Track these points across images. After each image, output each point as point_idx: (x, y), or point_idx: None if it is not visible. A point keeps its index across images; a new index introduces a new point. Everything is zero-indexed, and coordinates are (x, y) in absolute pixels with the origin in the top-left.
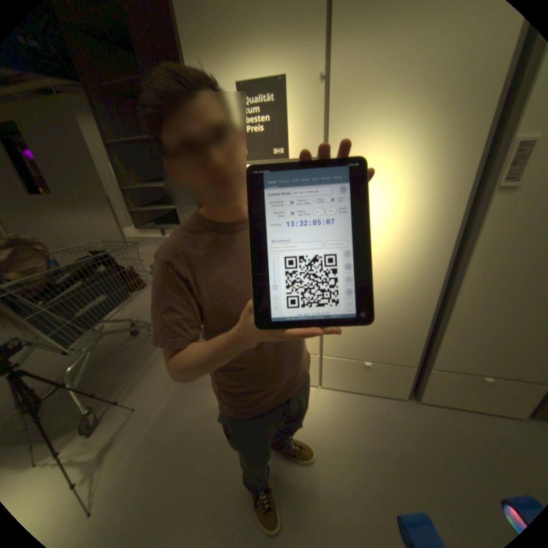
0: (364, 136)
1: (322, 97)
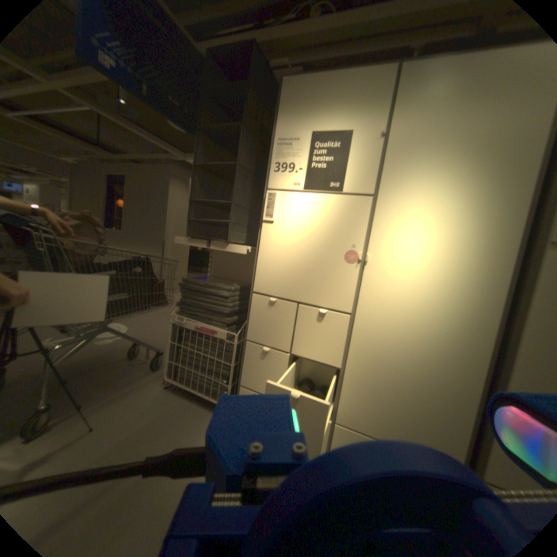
0: (413, 182)
1: (380, 149)
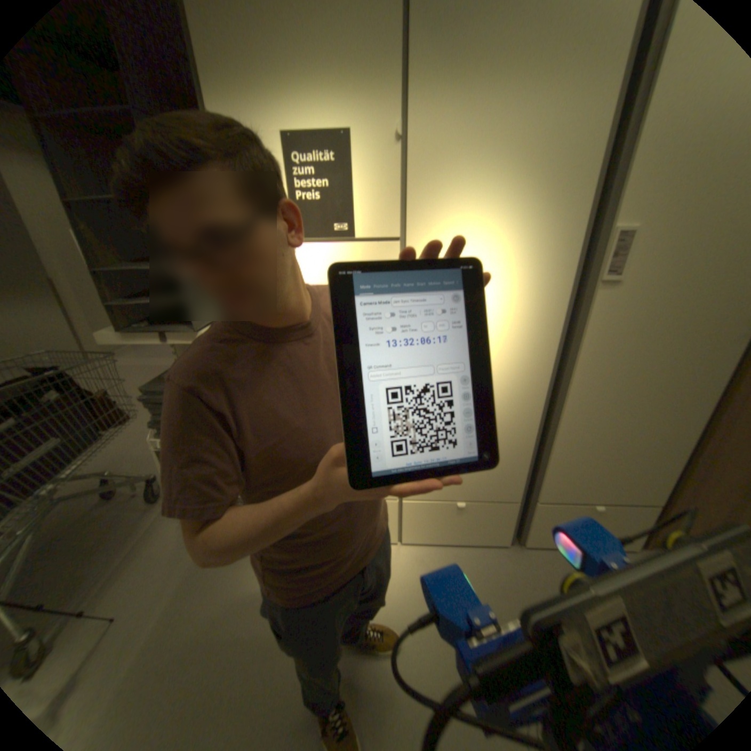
0: (451, 214)
1: (399, 161)
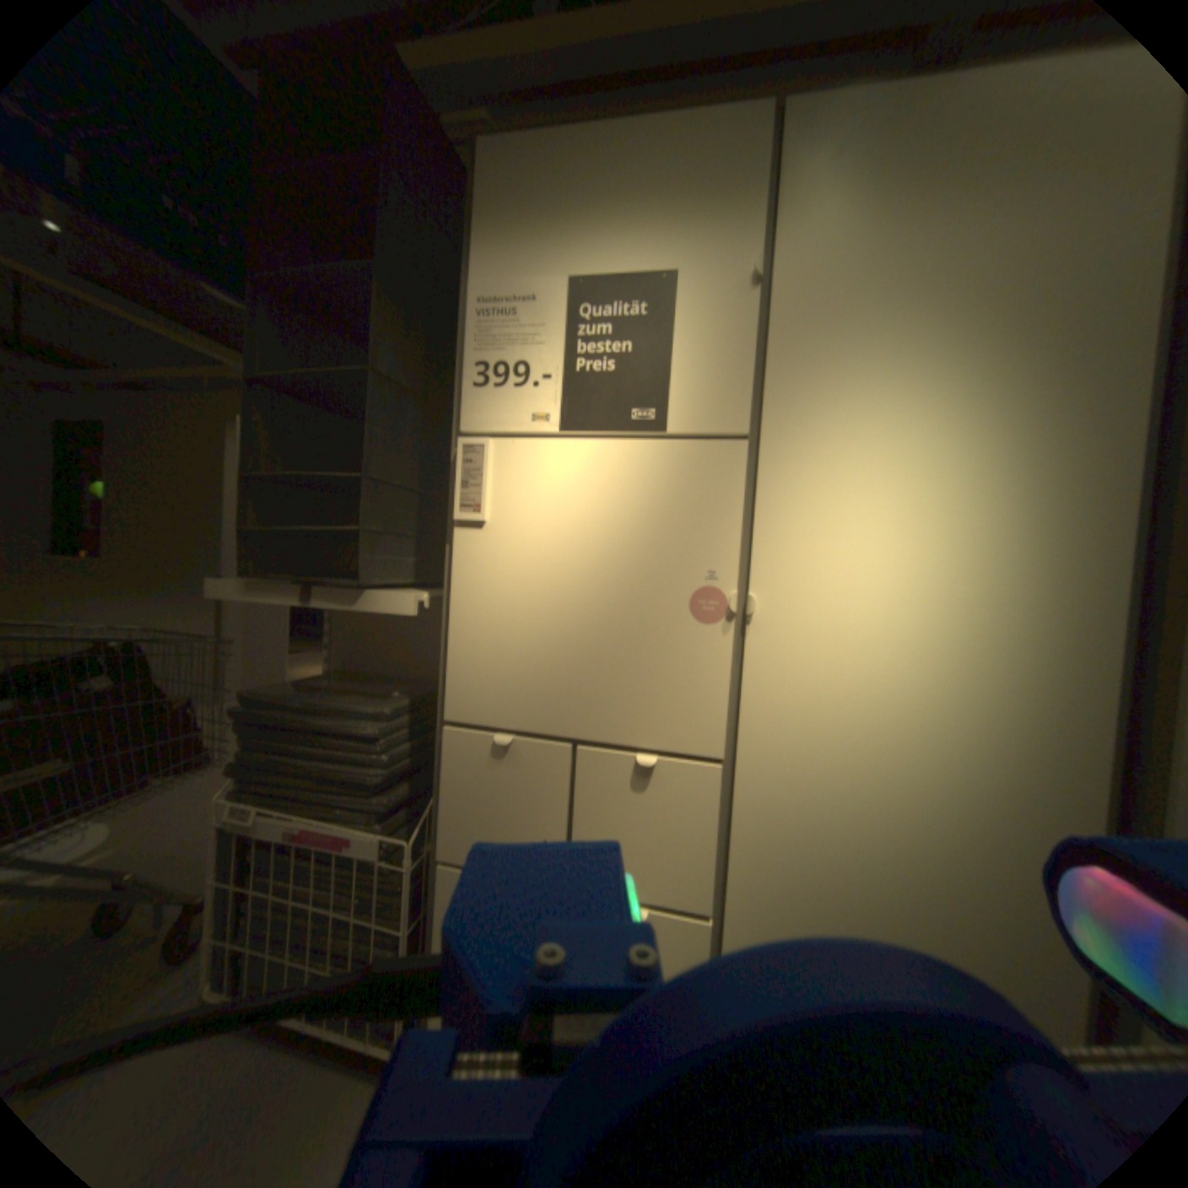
0: (850, 398)
1: (755, 316)
